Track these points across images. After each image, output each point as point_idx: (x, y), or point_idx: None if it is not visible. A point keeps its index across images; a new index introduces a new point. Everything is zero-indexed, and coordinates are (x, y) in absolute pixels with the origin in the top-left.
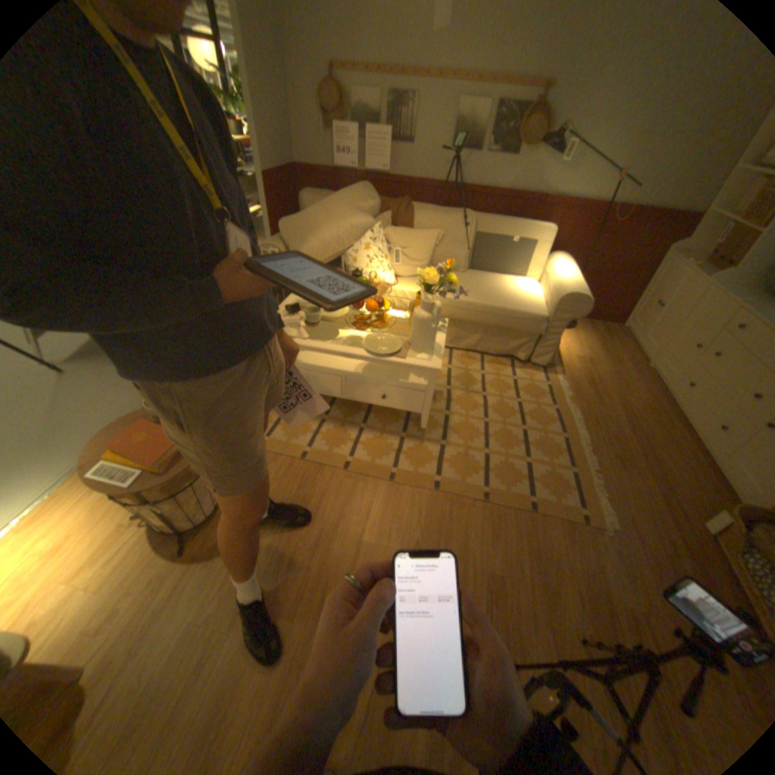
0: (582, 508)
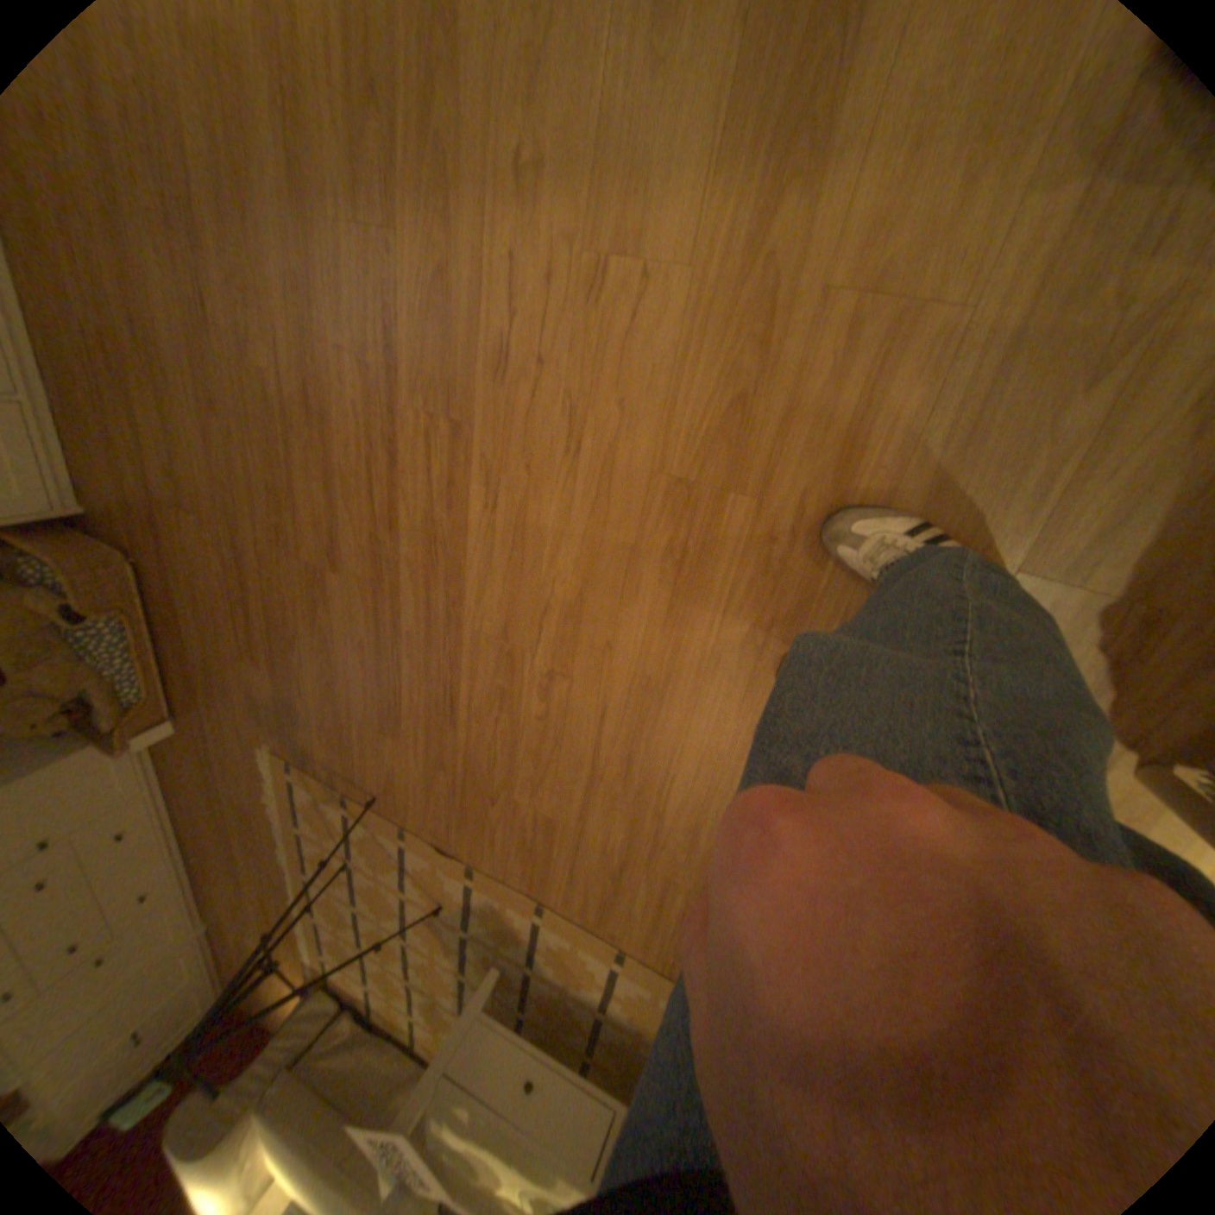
0: (282, 785)
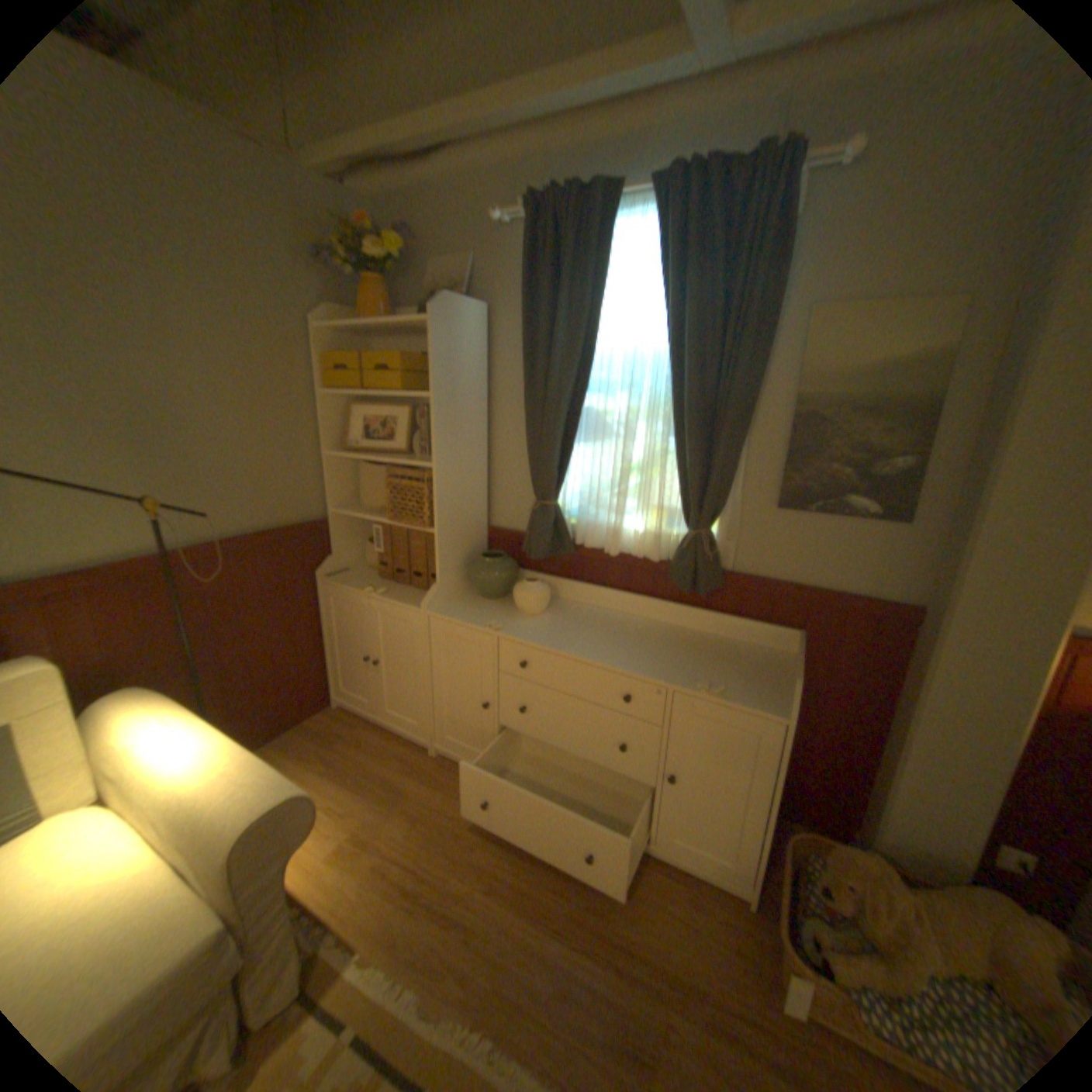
0: None
